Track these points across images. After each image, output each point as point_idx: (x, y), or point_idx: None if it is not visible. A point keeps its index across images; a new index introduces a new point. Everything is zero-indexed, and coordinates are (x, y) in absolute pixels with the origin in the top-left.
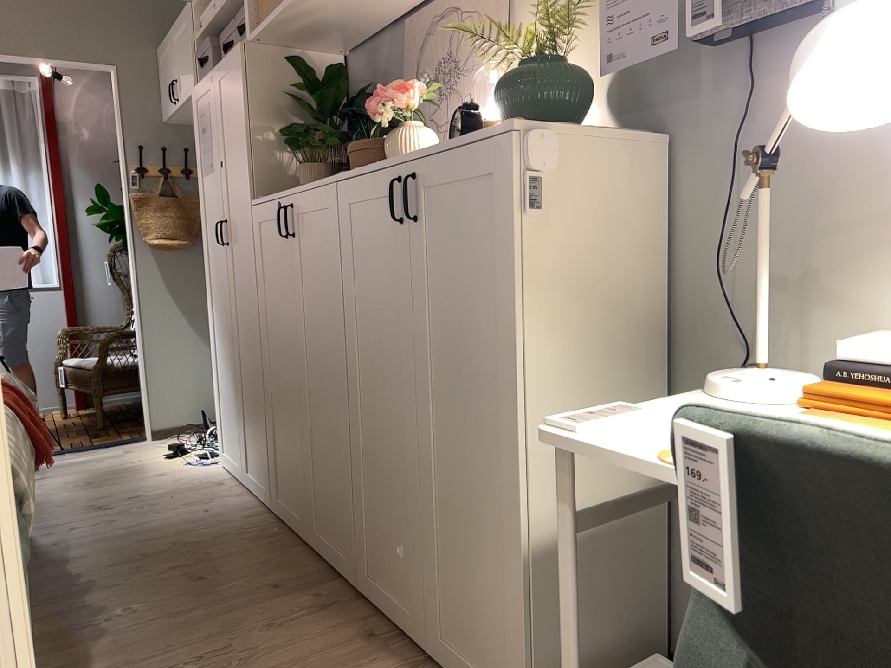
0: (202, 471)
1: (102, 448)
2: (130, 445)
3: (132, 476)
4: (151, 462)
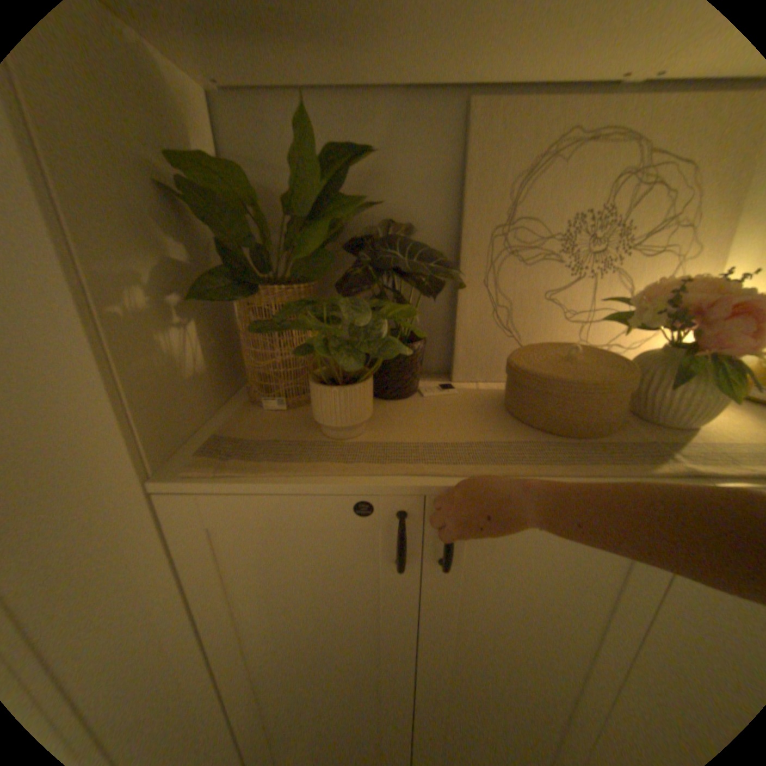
0: None
1: None
2: None
3: None
4: None
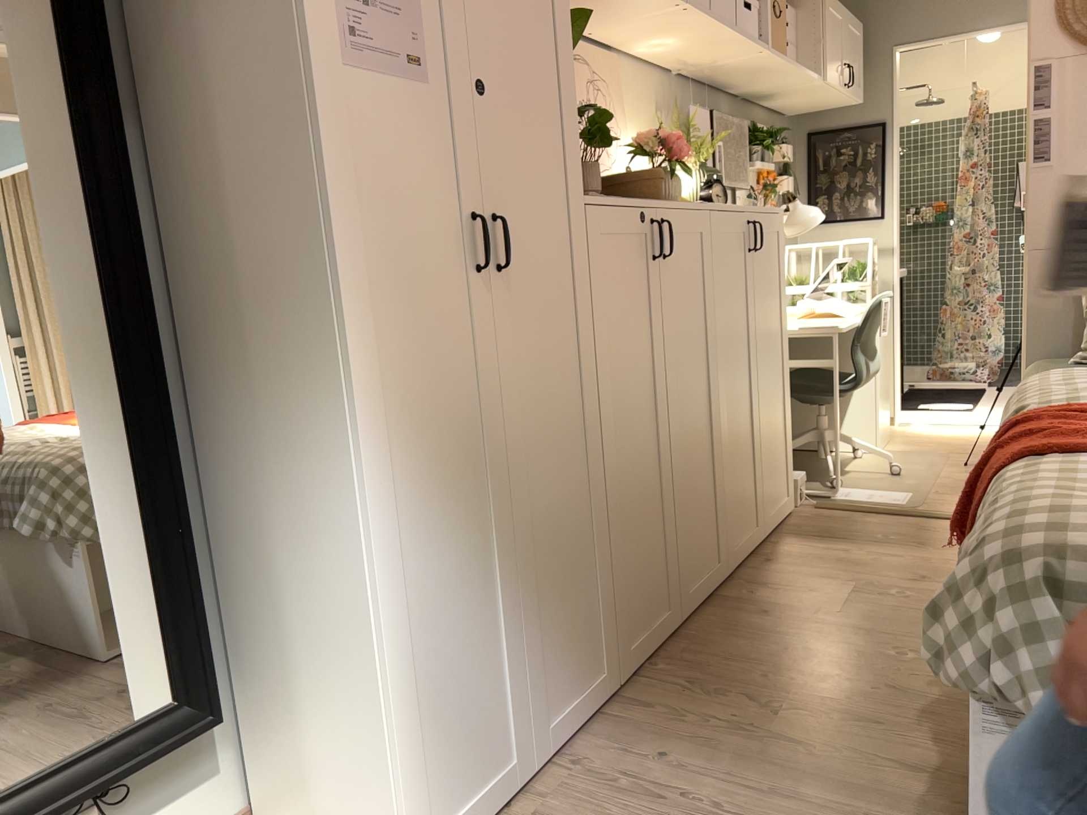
0: None
1: None
2: None
3: None
4: None
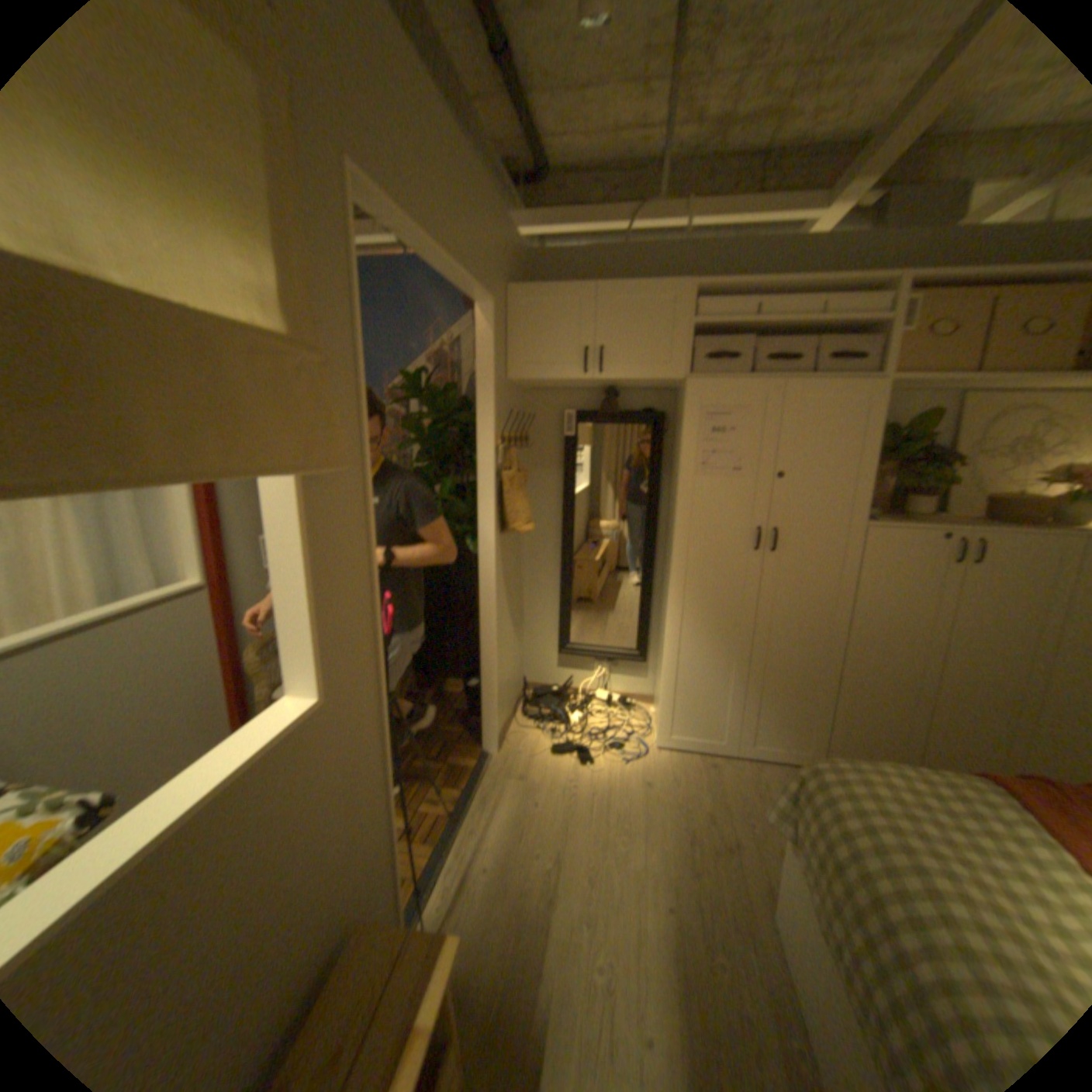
0: (665, 764)
1: (479, 792)
2: (495, 772)
3: (629, 802)
4: (588, 778)
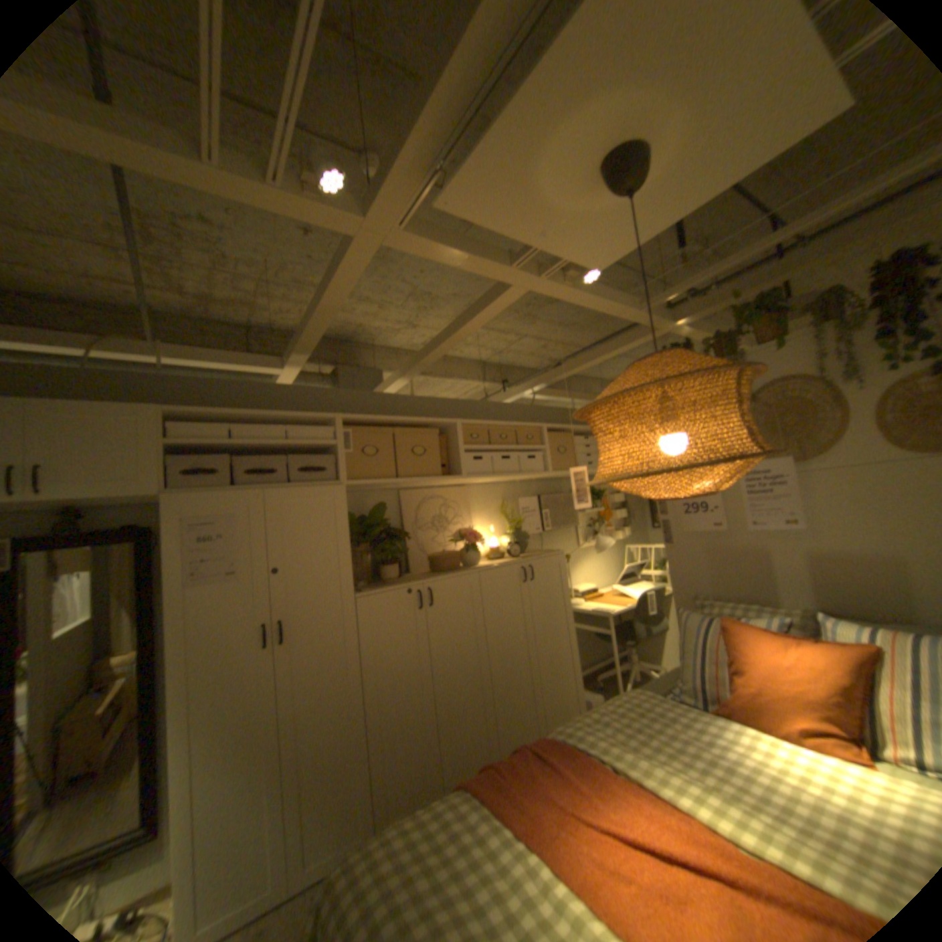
0: None
1: None
2: None
3: None
4: None
